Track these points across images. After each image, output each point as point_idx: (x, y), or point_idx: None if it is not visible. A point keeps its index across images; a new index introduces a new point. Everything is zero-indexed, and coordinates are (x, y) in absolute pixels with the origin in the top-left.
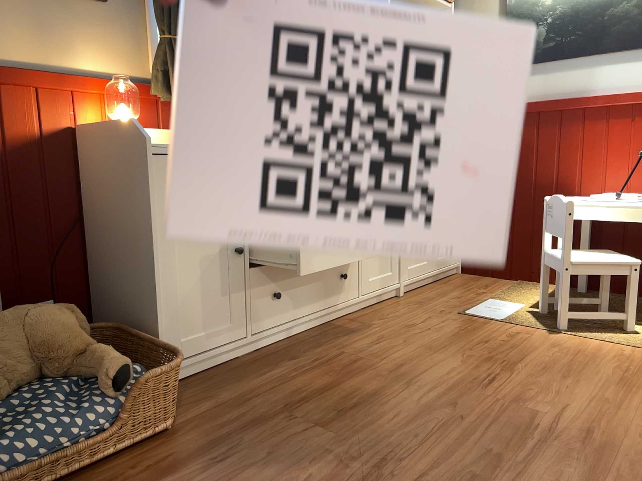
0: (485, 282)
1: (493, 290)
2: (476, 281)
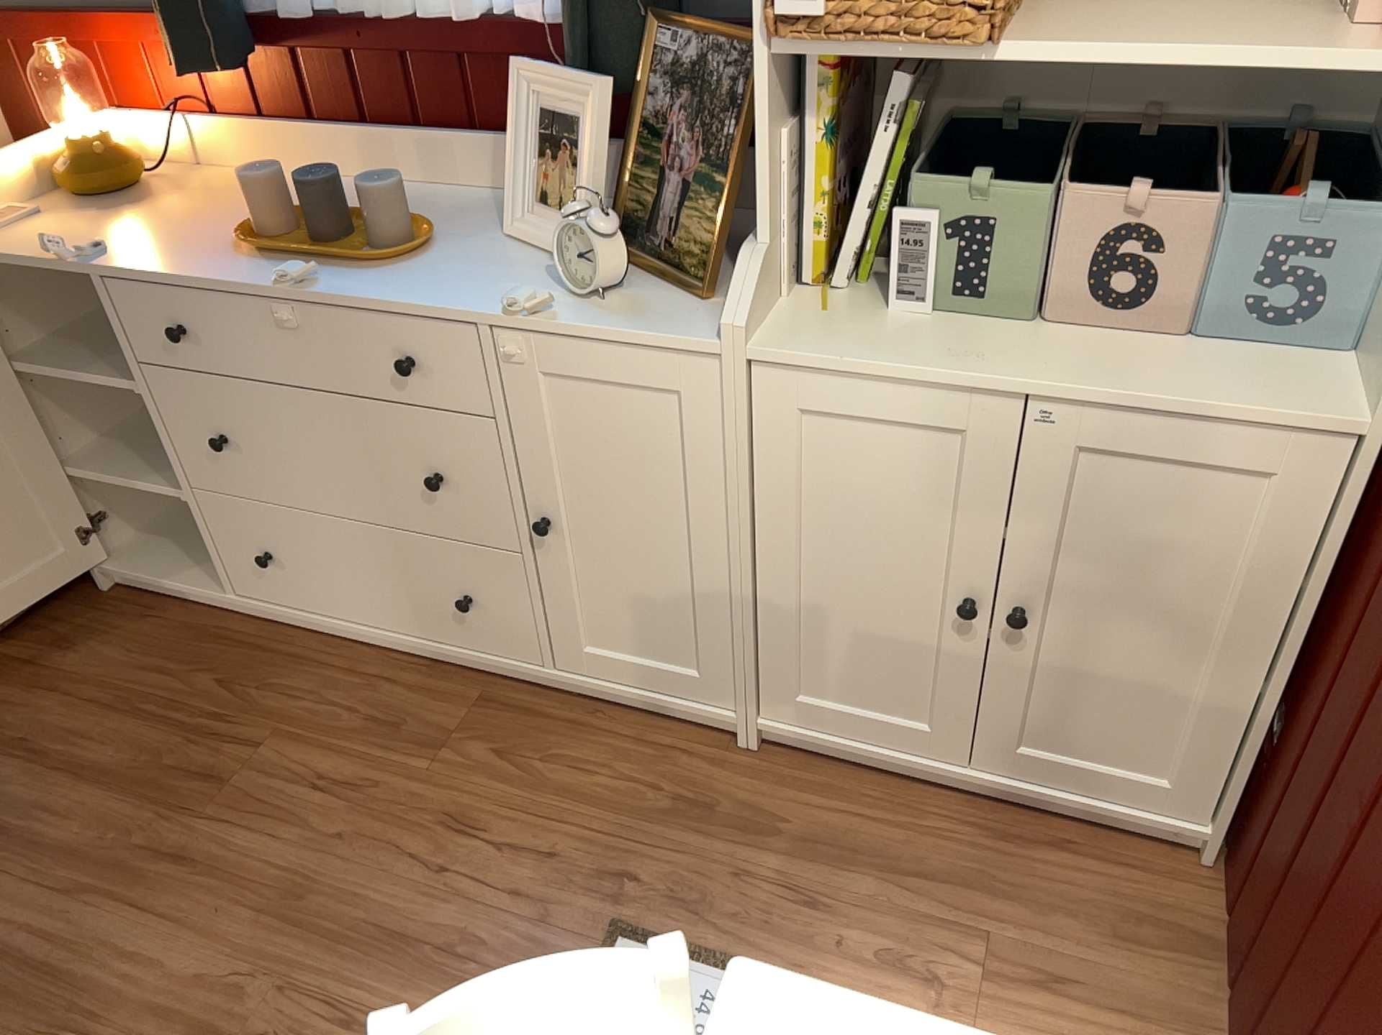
0: (1102, 964)
1: (981, 1003)
2: (1102, 931)
